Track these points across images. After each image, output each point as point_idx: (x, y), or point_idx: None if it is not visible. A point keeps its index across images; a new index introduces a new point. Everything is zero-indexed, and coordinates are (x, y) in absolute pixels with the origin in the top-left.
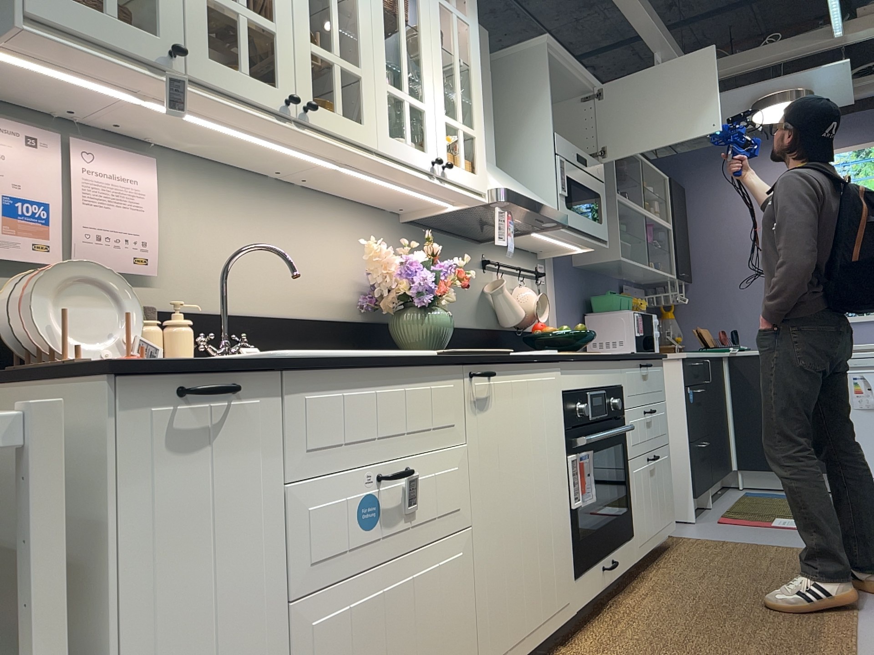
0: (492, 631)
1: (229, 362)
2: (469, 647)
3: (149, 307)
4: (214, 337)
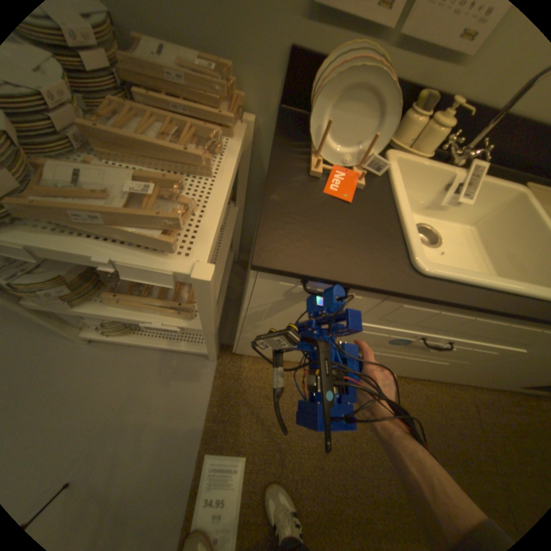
0: (436, 376)
1: (354, 285)
2: (416, 373)
3: (433, 97)
4: (464, 142)
